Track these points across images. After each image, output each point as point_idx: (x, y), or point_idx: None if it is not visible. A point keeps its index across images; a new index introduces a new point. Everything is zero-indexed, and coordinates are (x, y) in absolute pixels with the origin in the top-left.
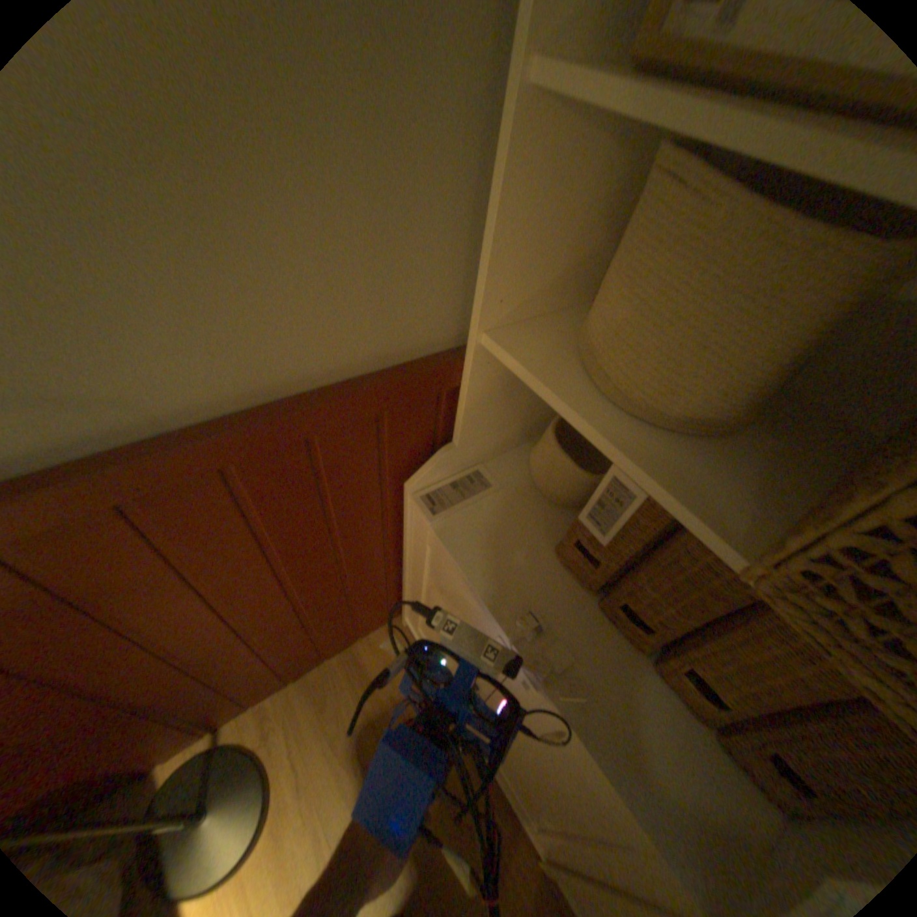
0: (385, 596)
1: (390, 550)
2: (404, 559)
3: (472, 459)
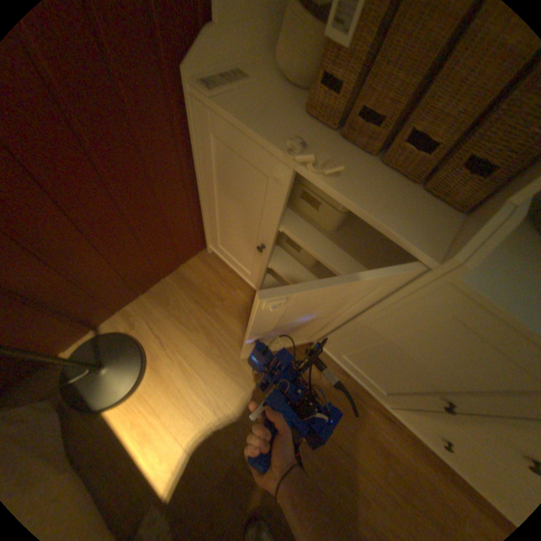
0: (191, 222)
1: (185, 168)
2: (197, 180)
3: (231, 50)
